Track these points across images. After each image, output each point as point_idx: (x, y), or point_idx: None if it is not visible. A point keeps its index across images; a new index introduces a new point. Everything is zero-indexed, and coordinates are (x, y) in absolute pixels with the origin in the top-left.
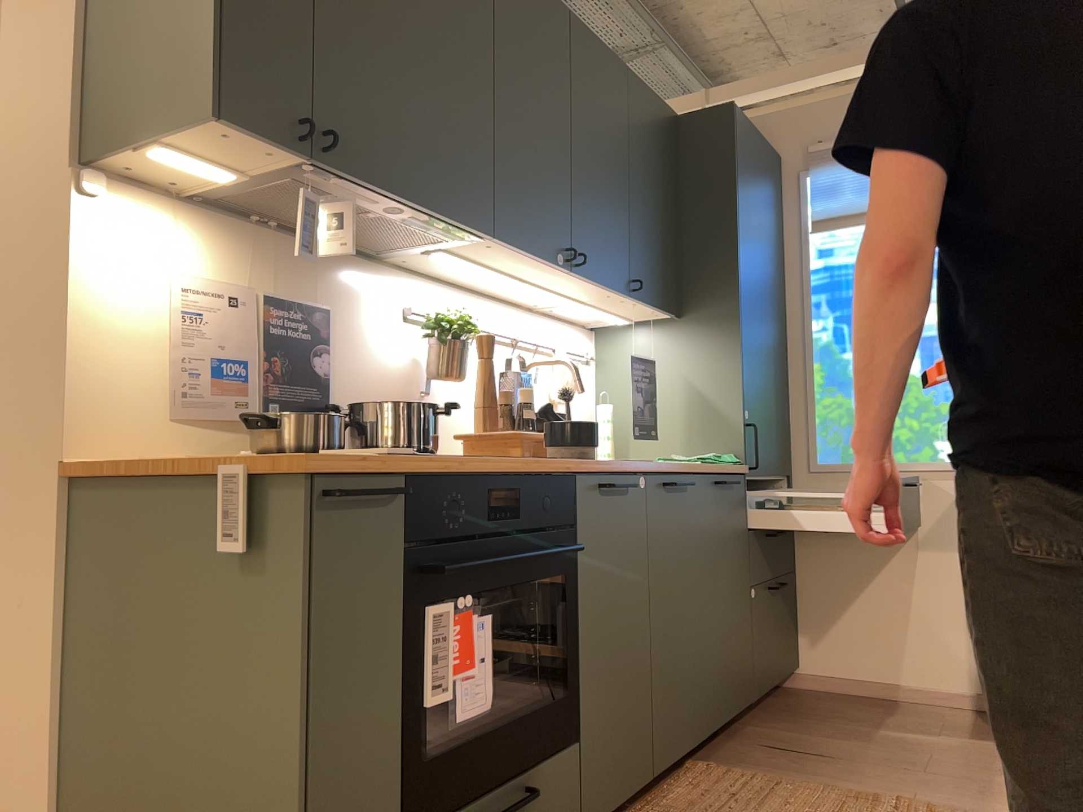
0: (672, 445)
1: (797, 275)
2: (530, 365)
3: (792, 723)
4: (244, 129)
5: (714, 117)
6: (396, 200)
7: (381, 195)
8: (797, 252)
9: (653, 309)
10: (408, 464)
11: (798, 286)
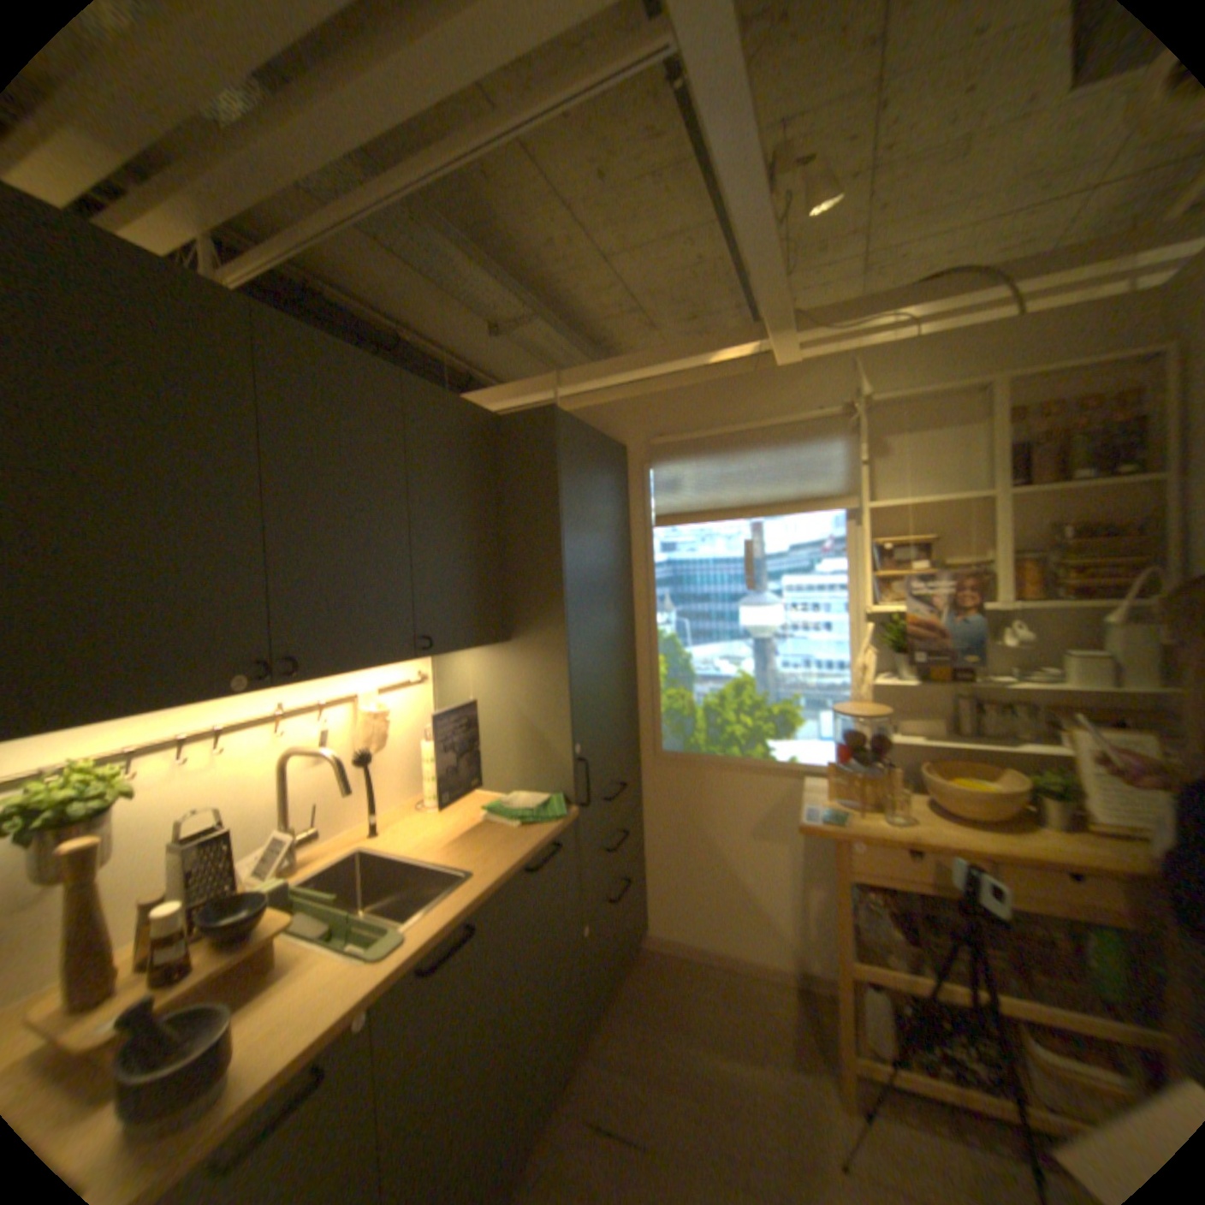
0: (504, 774)
1: (643, 566)
2: (291, 753)
3: (626, 1050)
4: None
5: (535, 419)
6: None
7: None
8: (642, 544)
9: (466, 648)
10: None
11: (644, 577)
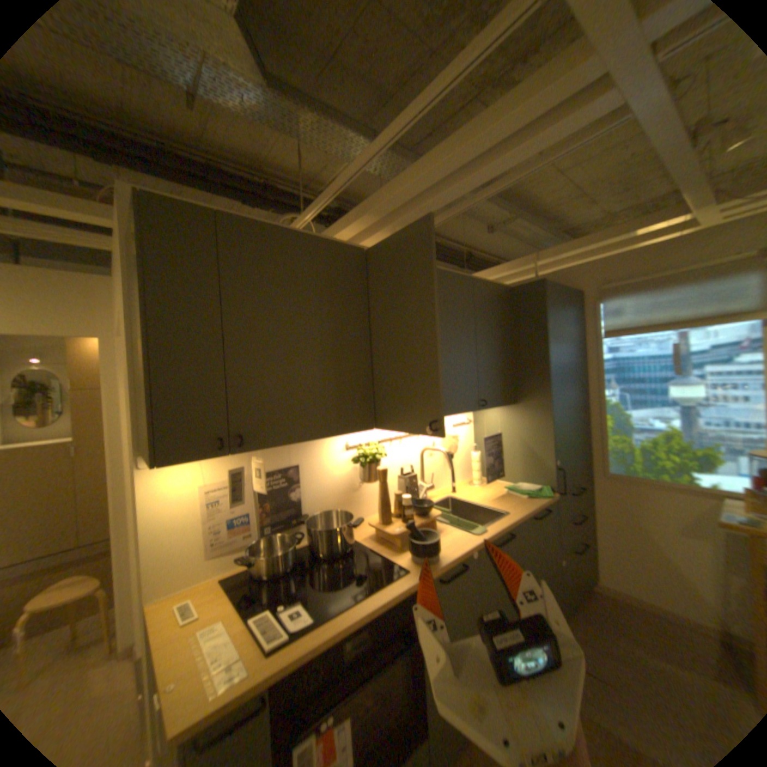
0: (514, 473)
1: (595, 361)
2: (425, 449)
3: (589, 637)
4: (178, 461)
5: (532, 287)
6: (301, 441)
7: (290, 443)
8: (594, 348)
9: (497, 406)
10: (268, 681)
11: (595, 368)
